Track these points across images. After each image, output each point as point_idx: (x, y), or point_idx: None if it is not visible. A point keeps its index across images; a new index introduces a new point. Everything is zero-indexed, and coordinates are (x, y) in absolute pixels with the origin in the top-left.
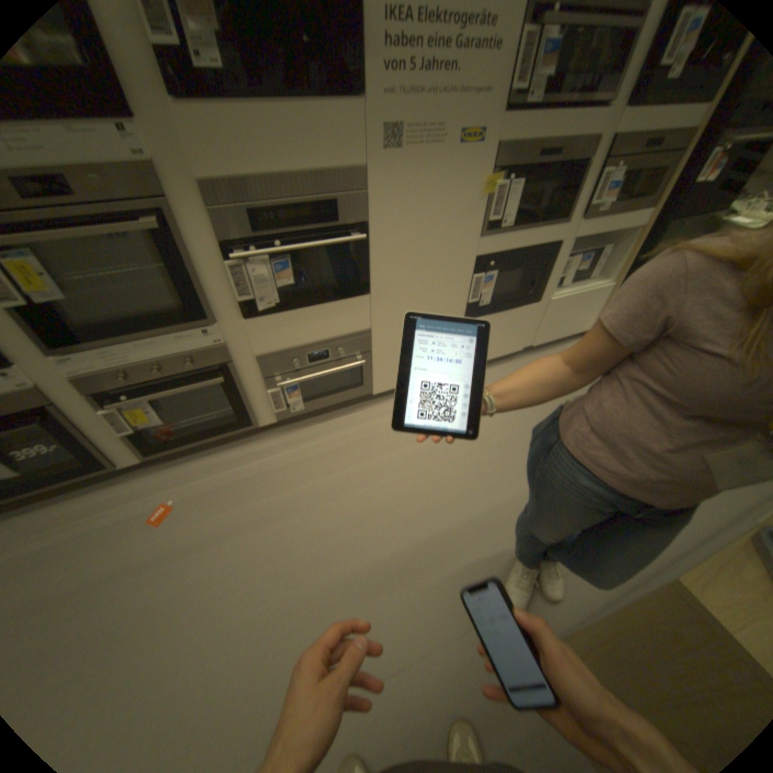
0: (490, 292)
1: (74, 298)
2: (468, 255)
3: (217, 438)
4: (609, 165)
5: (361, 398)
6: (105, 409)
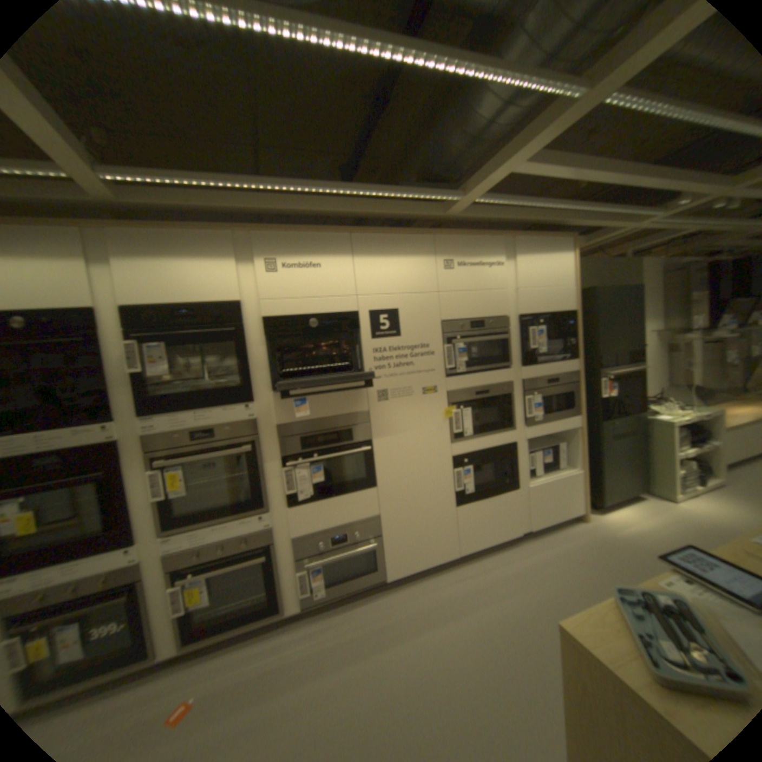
0: (472, 483)
1: (189, 497)
2: (446, 456)
3: (246, 631)
4: (527, 396)
5: (378, 590)
6: (176, 585)
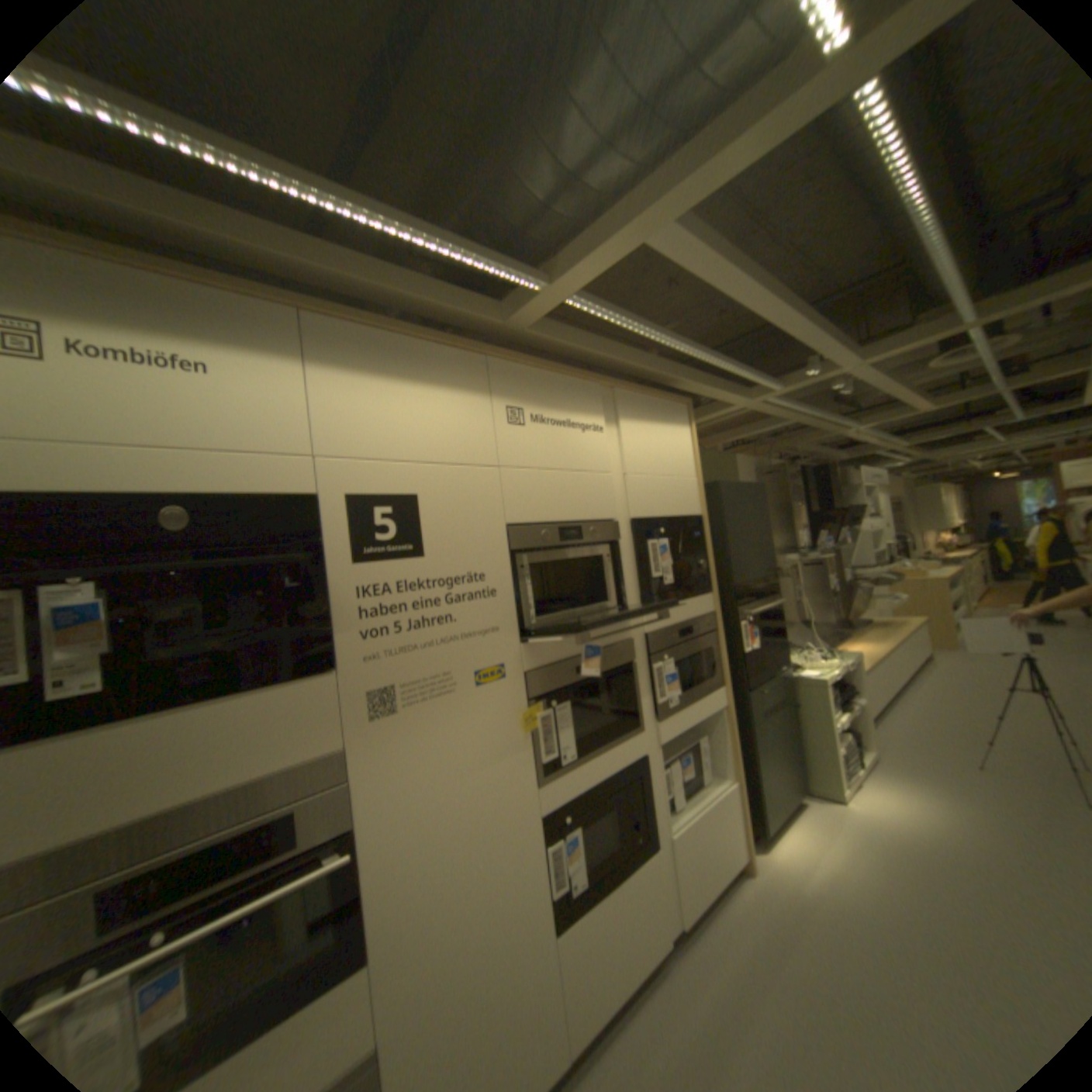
0: (583, 868)
1: None
2: (529, 822)
3: None
4: (655, 663)
5: None
6: None
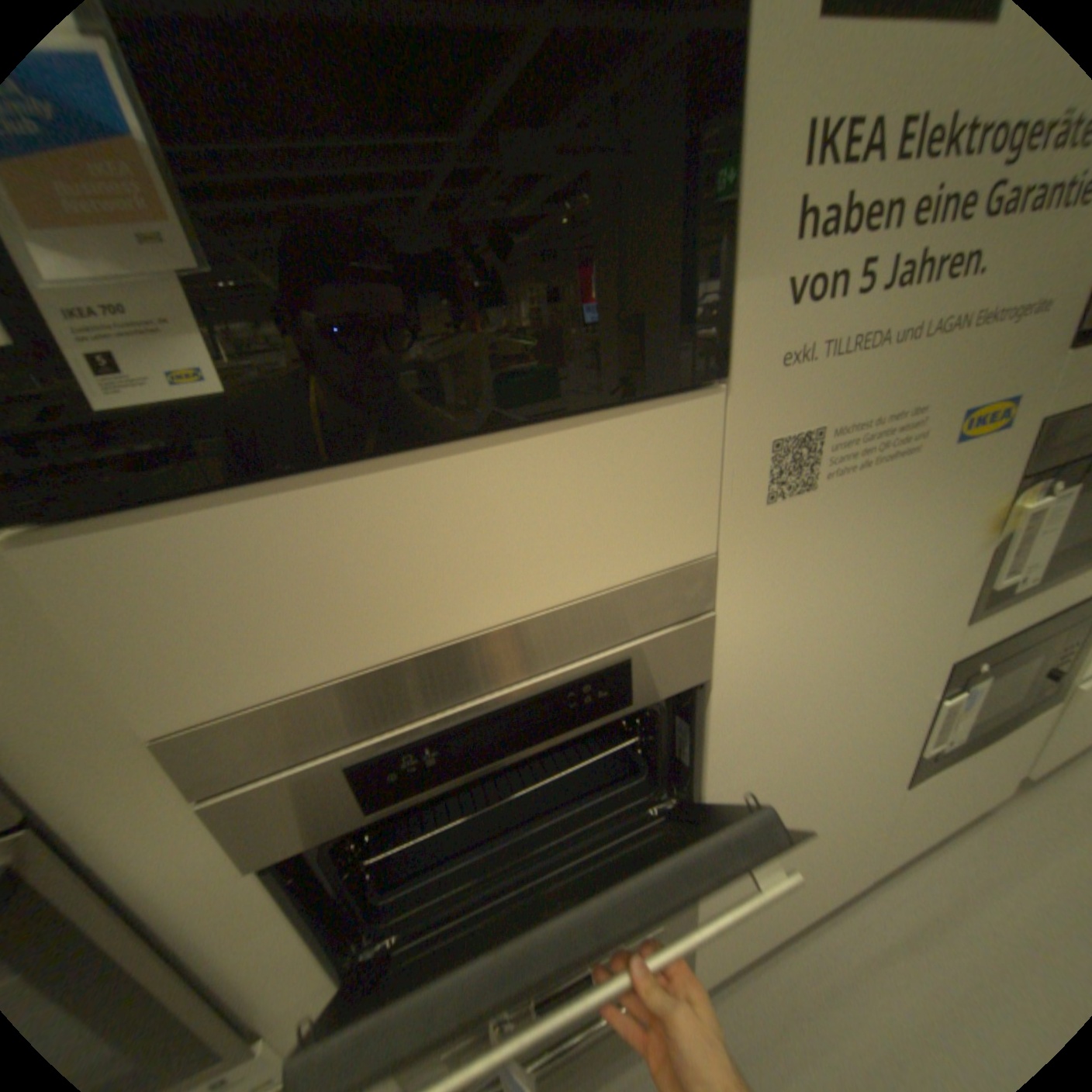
0: (974, 722)
1: None
2: (940, 669)
3: None
4: None
5: None
6: None
